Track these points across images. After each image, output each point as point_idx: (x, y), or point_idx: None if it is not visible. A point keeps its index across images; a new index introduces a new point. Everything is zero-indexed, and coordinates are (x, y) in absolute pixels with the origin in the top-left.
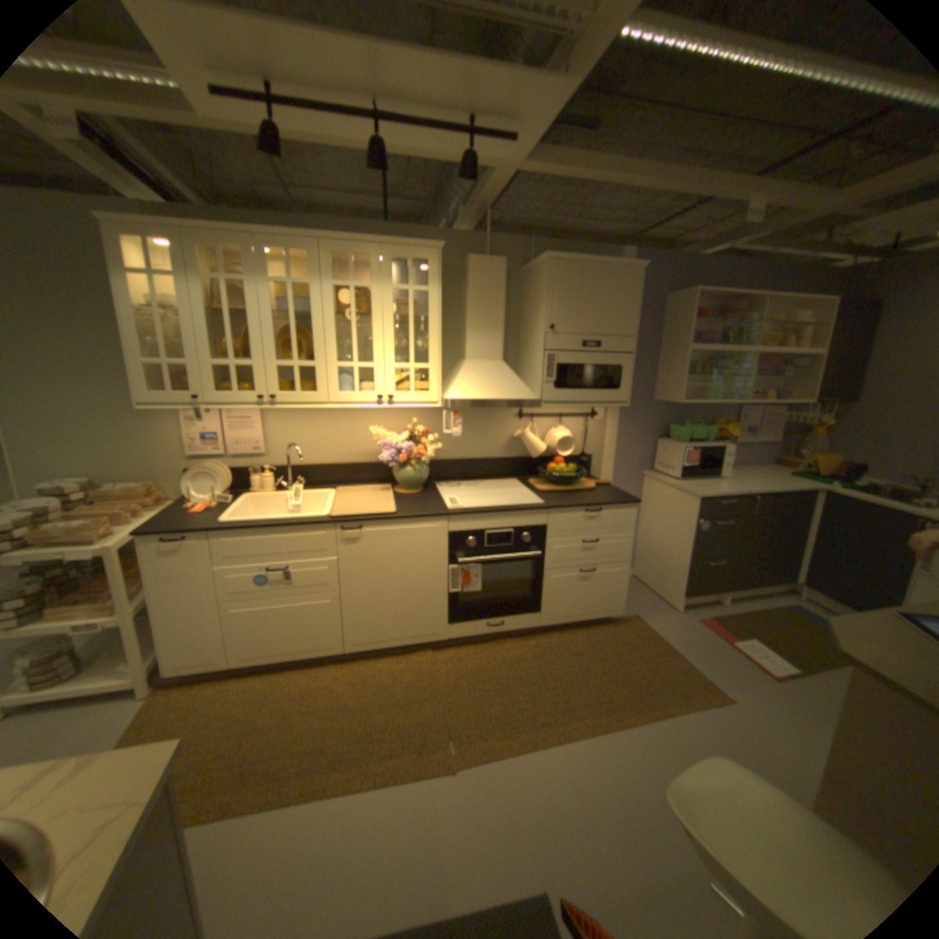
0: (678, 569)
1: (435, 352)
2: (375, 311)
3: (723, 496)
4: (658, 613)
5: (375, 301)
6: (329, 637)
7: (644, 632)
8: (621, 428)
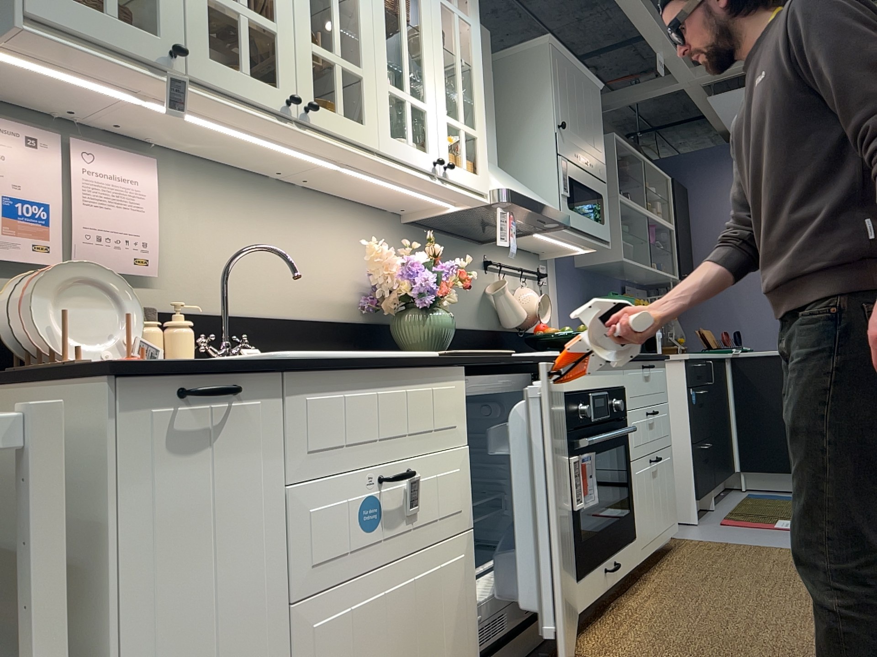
0: (677, 465)
1: (482, 116)
2: (426, 24)
3: (695, 360)
4: (681, 530)
5: (425, 9)
6: (463, 654)
7: (705, 543)
8: (562, 299)
